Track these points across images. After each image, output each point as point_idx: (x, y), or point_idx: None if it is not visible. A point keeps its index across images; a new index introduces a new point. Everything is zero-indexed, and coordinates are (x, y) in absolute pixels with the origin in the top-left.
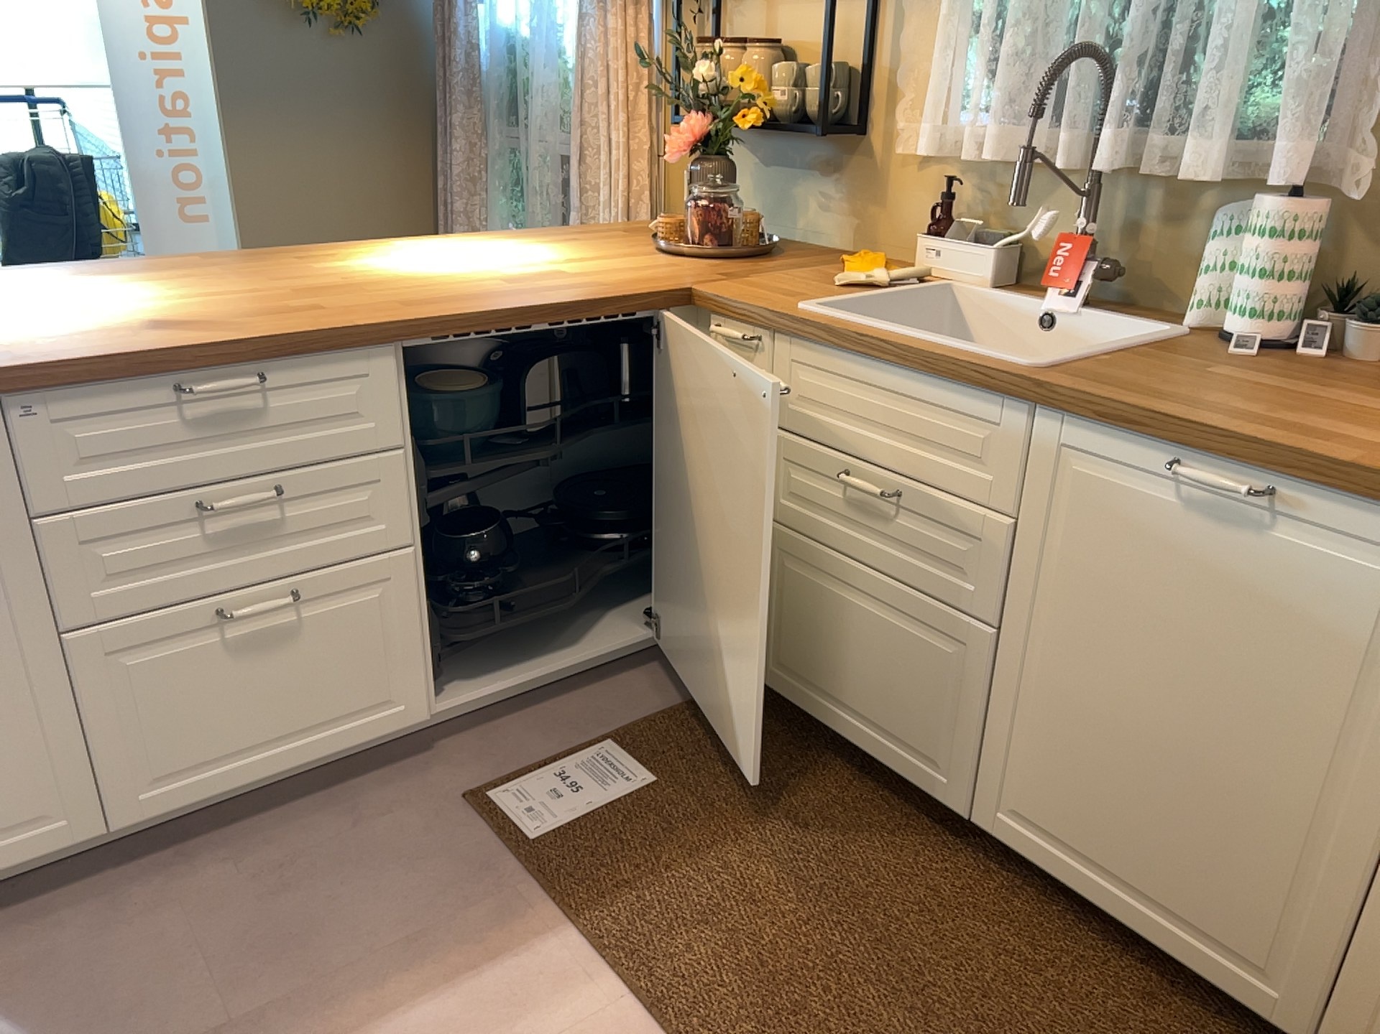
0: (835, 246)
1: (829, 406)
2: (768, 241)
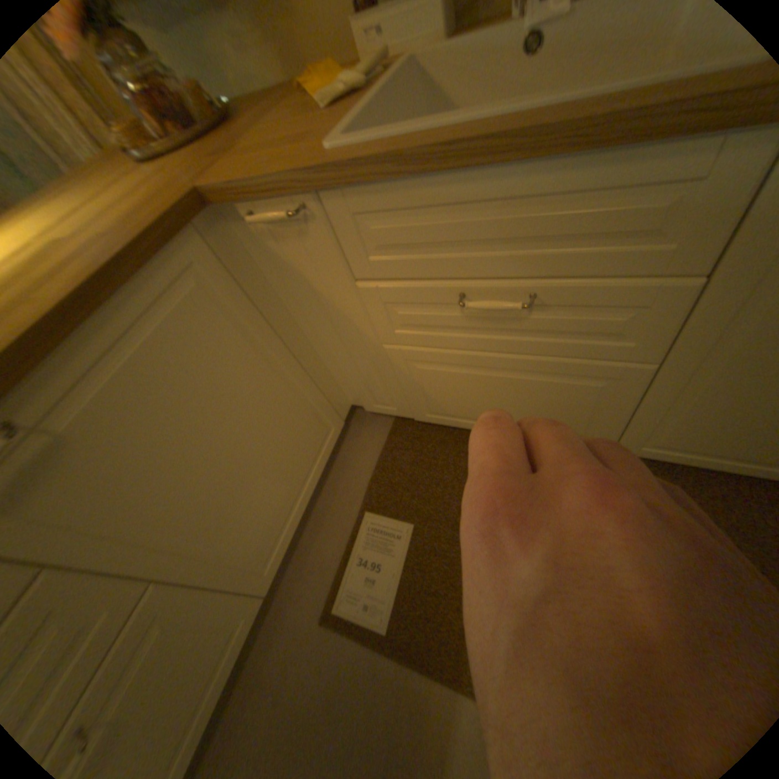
0: (272, 86)
1: (417, 247)
2: (222, 108)
